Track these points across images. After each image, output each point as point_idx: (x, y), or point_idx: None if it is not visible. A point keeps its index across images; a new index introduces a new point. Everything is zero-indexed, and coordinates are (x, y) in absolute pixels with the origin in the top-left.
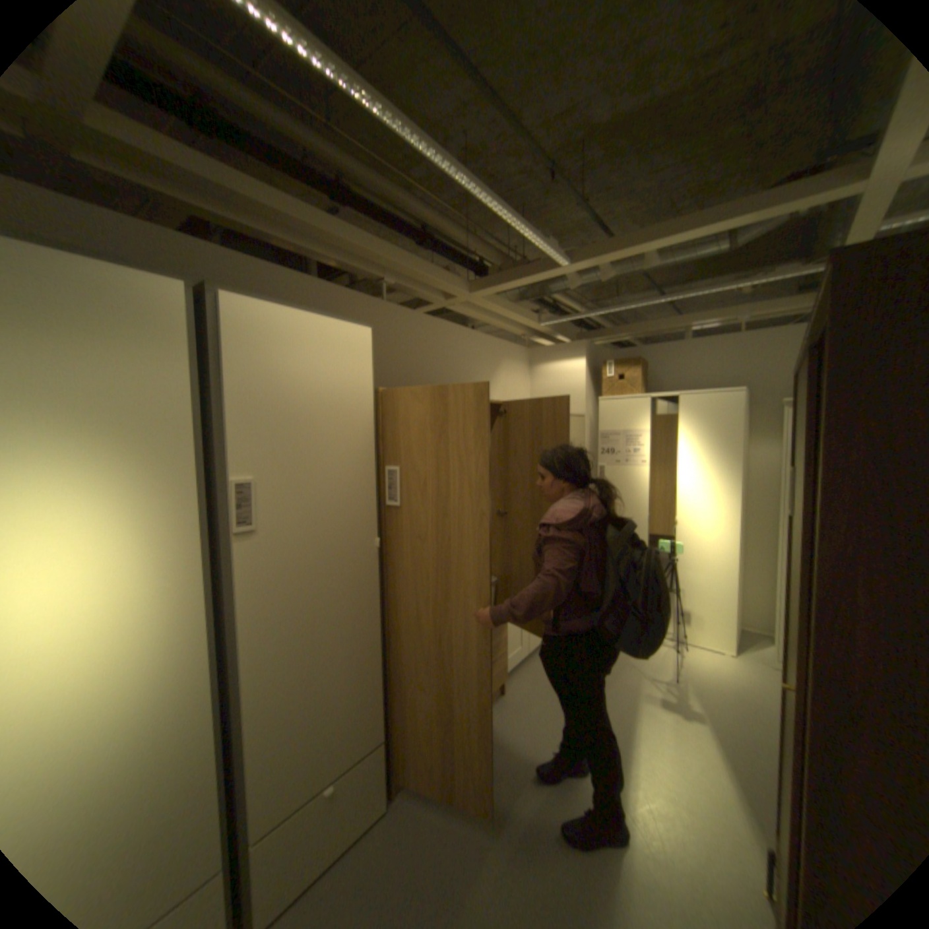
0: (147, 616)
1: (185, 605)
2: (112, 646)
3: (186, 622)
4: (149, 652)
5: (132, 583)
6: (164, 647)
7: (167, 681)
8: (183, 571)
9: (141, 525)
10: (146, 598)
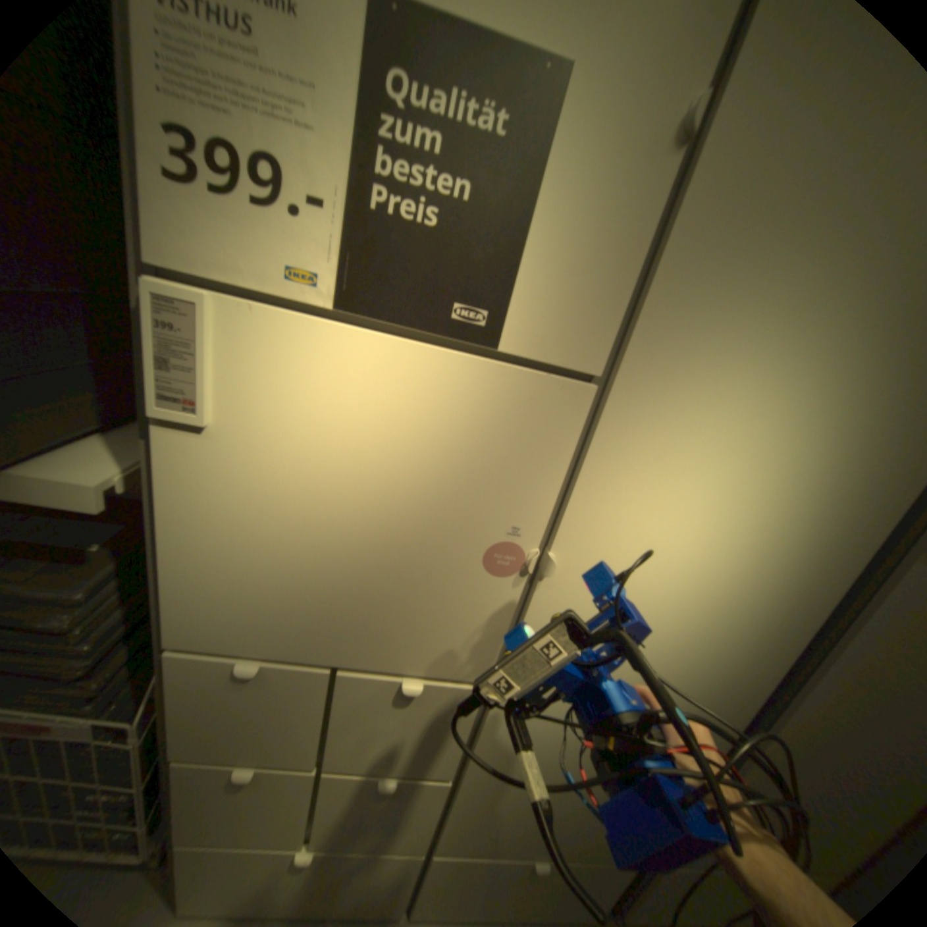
0: (762, 611)
1: (803, 617)
2: (714, 626)
3: (789, 637)
4: (736, 650)
5: (778, 565)
6: (751, 653)
7: (726, 688)
8: (833, 575)
9: (841, 492)
10: (776, 590)
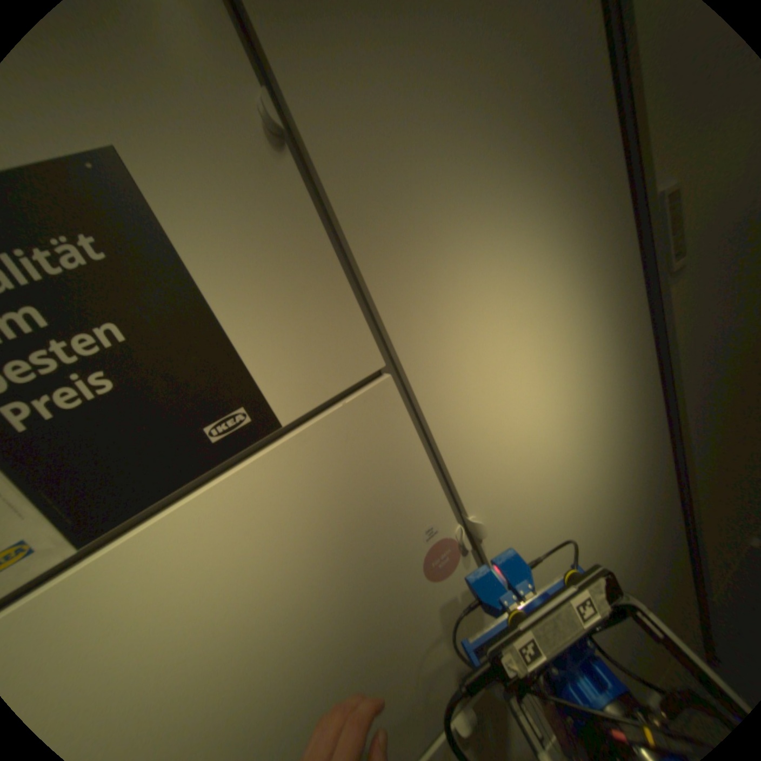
0: (622, 402)
1: (644, 381)
2: (606, 441)
3: (648, 400)
4: (630, 441)
5: (605, 366)
6: (638, 432)
7: (645, 467)
8: (637, 339)
9: (598, 288)
10: (618, 381)
